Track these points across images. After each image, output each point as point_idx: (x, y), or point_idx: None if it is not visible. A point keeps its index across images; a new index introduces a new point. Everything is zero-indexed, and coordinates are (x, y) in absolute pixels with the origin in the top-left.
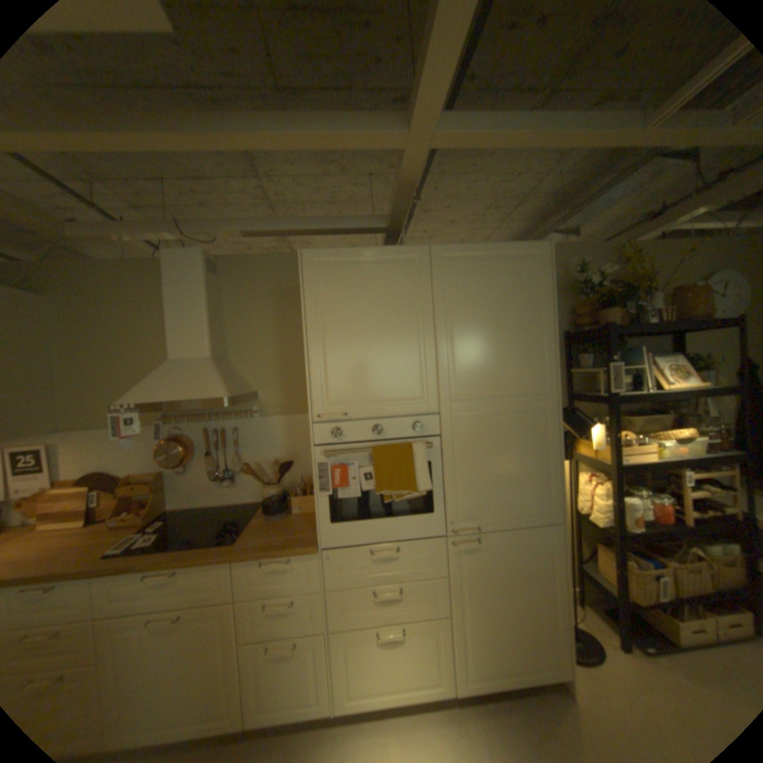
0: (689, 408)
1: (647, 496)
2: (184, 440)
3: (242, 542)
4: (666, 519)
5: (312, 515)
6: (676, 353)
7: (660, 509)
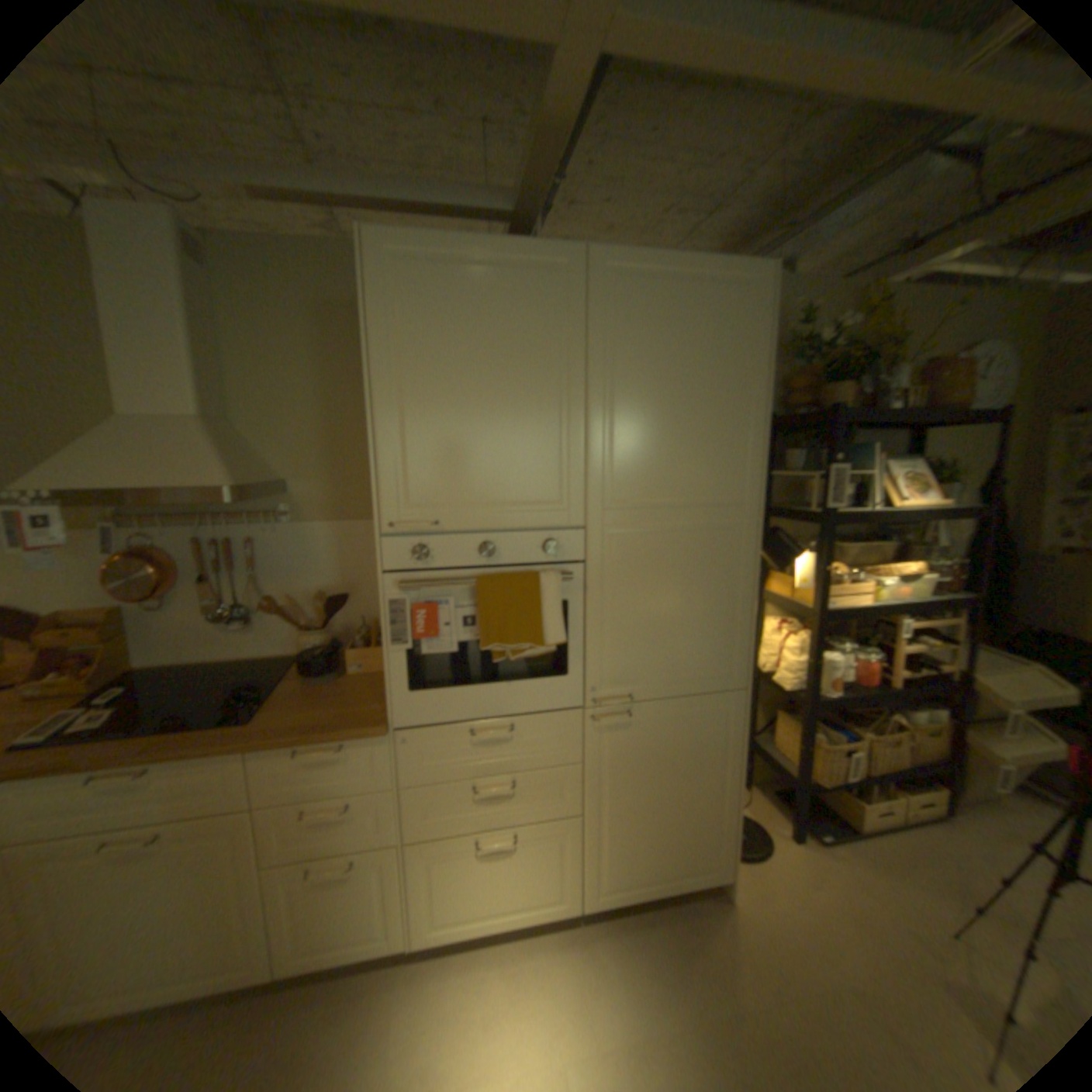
0: (917, 533)
1: (850, 650)
2: (160, 553)
3: (266, 718)
4: (870, 680)
5: (381, 676)
6: (916, 456)
7: (866, 666)
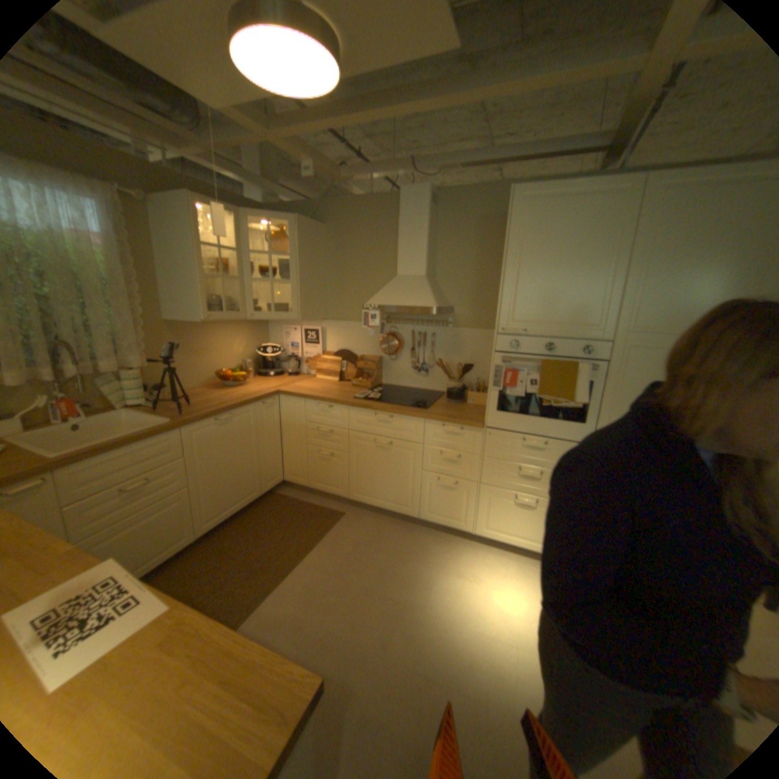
0: None
1: None
2: (397, 337)
3: (432, 410)
4: None
5: (481, 408)
6: None
7: None
